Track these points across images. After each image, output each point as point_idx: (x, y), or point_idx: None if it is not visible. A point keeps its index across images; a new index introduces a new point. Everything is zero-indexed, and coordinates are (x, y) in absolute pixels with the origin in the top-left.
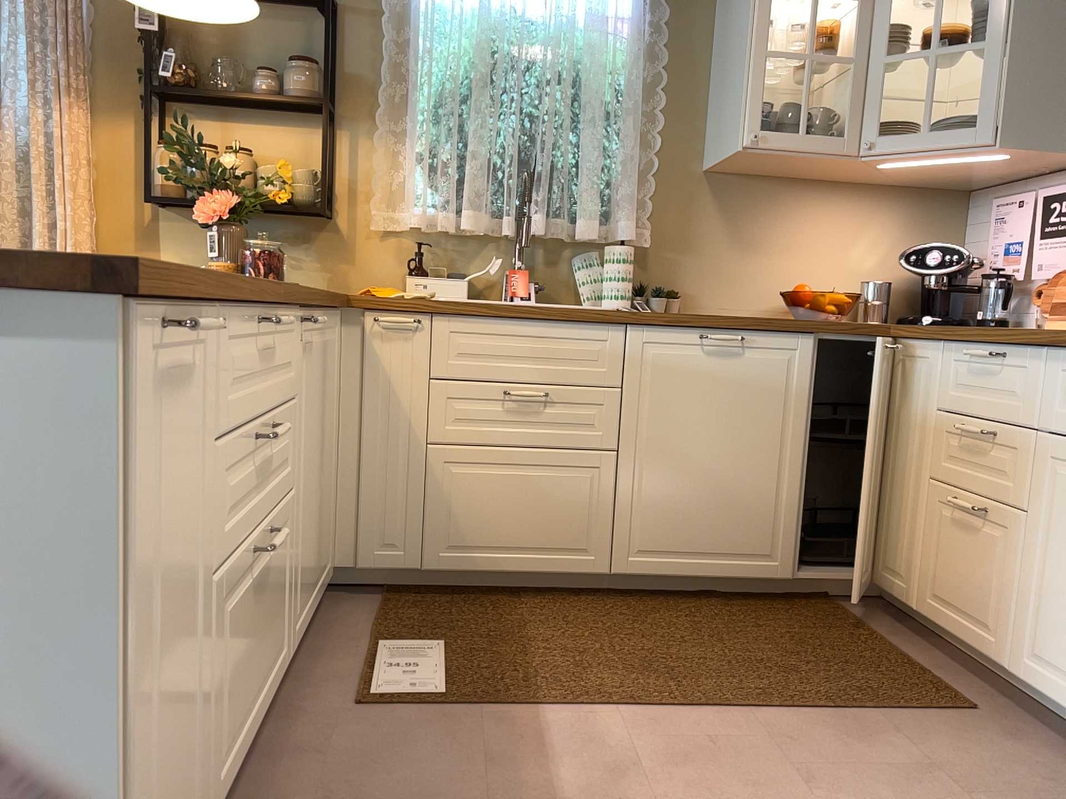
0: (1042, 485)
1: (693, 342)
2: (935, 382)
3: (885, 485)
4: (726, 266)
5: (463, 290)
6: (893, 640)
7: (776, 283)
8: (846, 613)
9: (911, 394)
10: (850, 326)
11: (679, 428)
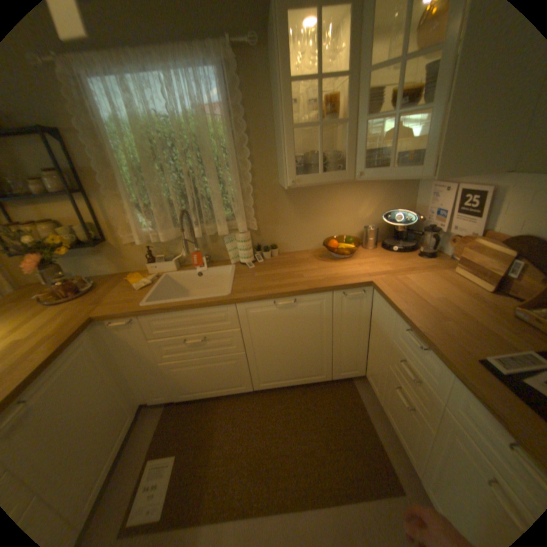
0: (446, 434)
1: (270, 305)
2: (392, 324)
3: (370, 346)
4: (297, 229)
5: (174, 266)
6: (372, 416)
7: (322, 232)
8: (354, 391)
9: (381, 319)
10: (350, 286)
11: (271, 339)
